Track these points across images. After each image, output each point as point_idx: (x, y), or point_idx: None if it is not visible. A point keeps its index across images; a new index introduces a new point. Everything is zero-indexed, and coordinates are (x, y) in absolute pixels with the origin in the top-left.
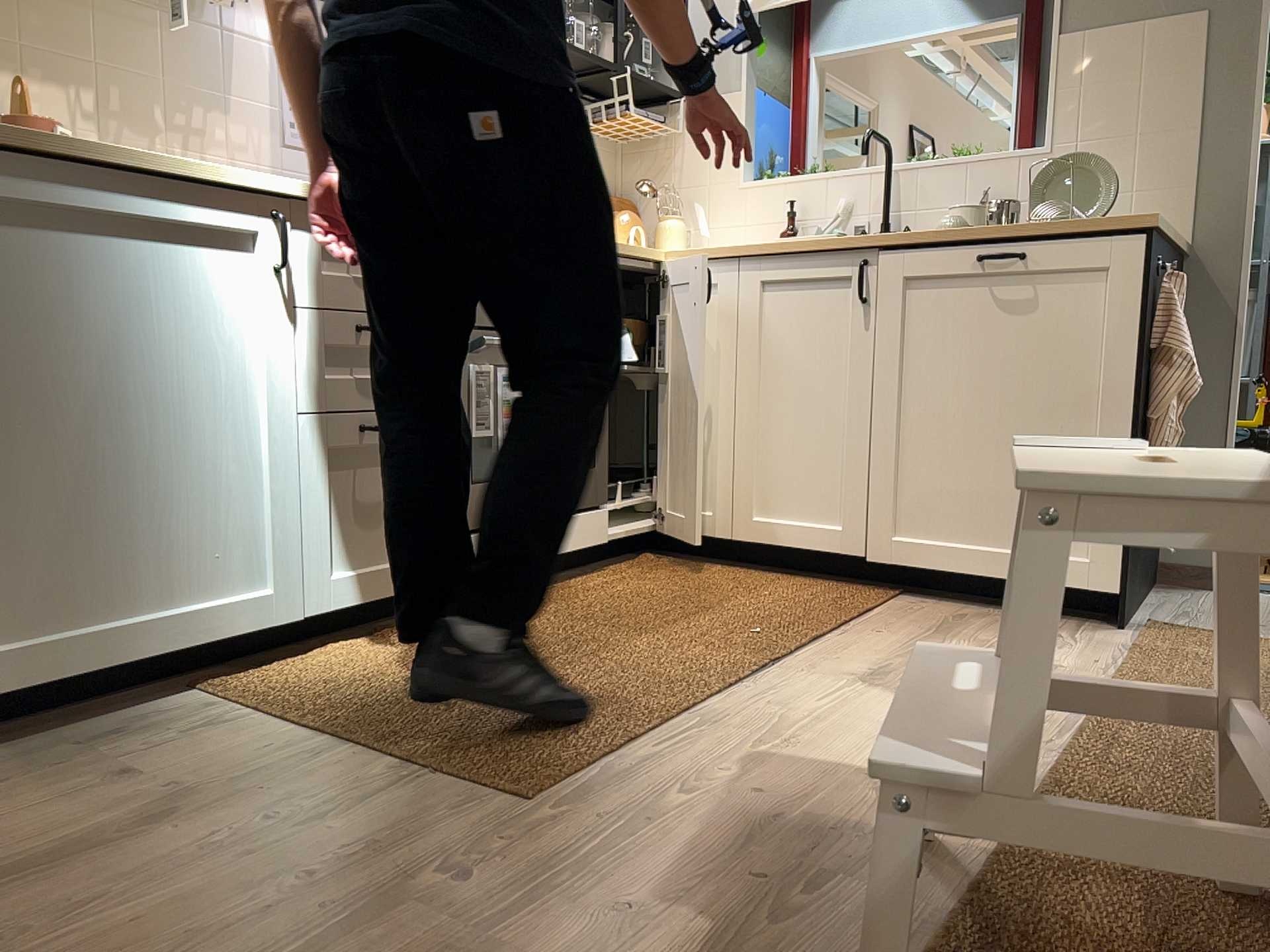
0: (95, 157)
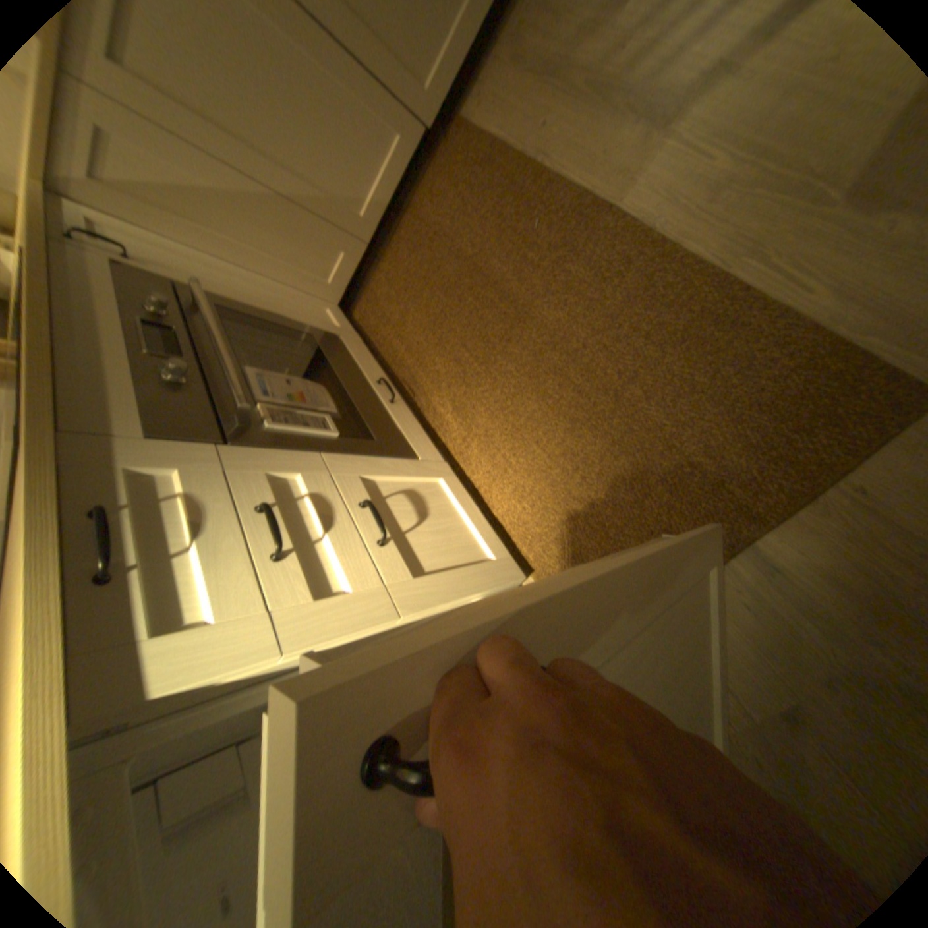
0: None
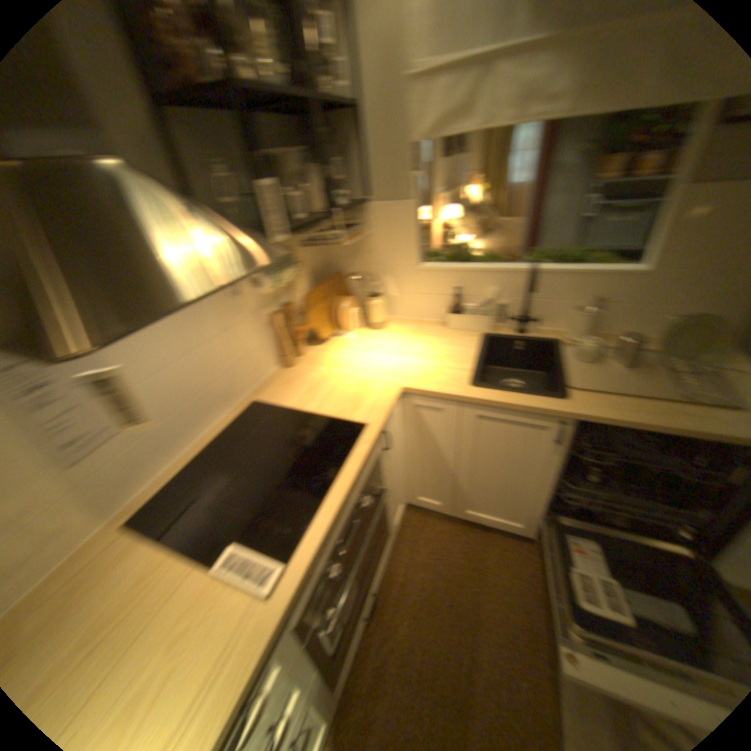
0: None
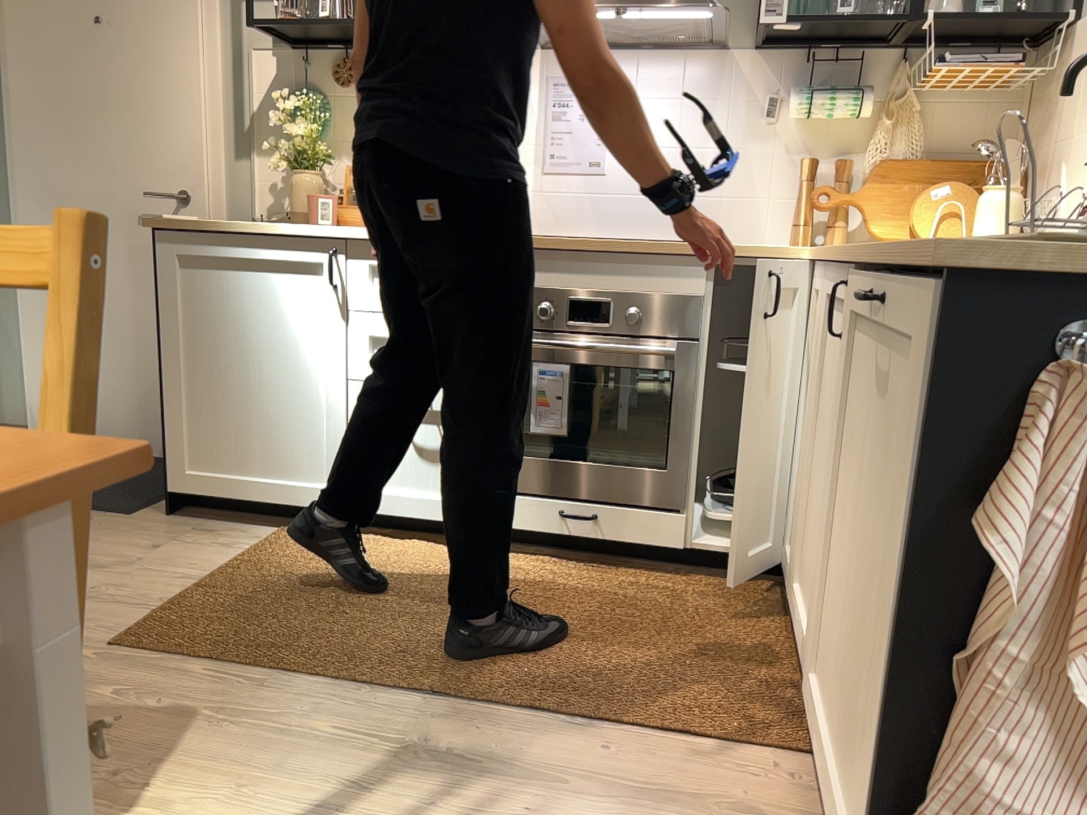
0: (226, 229)
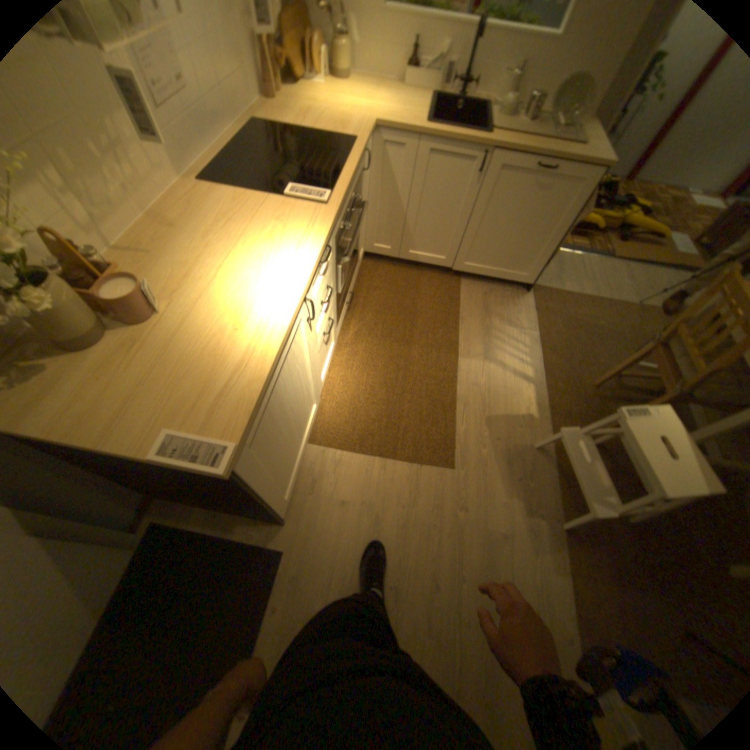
0: (271, 373)
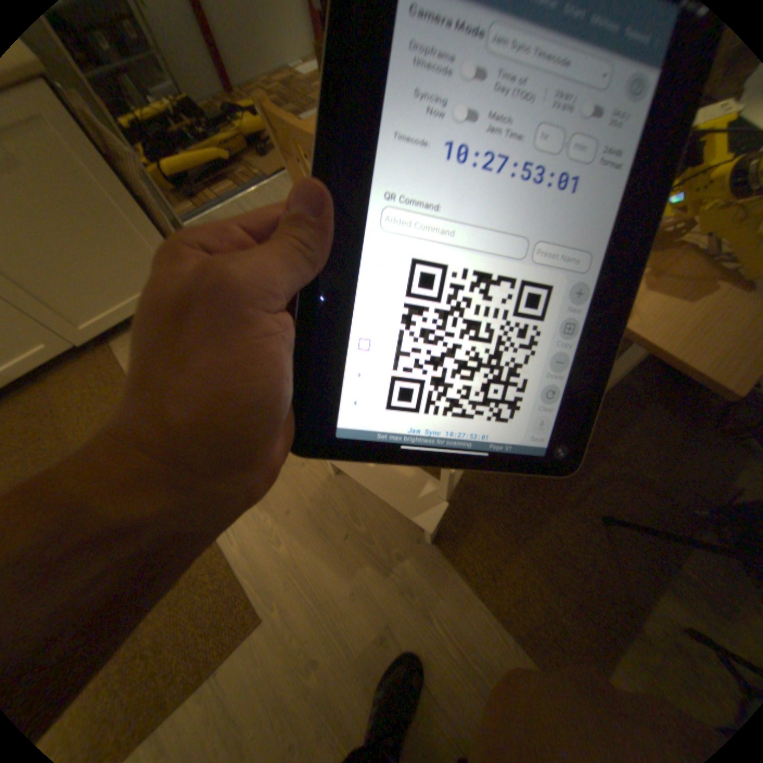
0: None
